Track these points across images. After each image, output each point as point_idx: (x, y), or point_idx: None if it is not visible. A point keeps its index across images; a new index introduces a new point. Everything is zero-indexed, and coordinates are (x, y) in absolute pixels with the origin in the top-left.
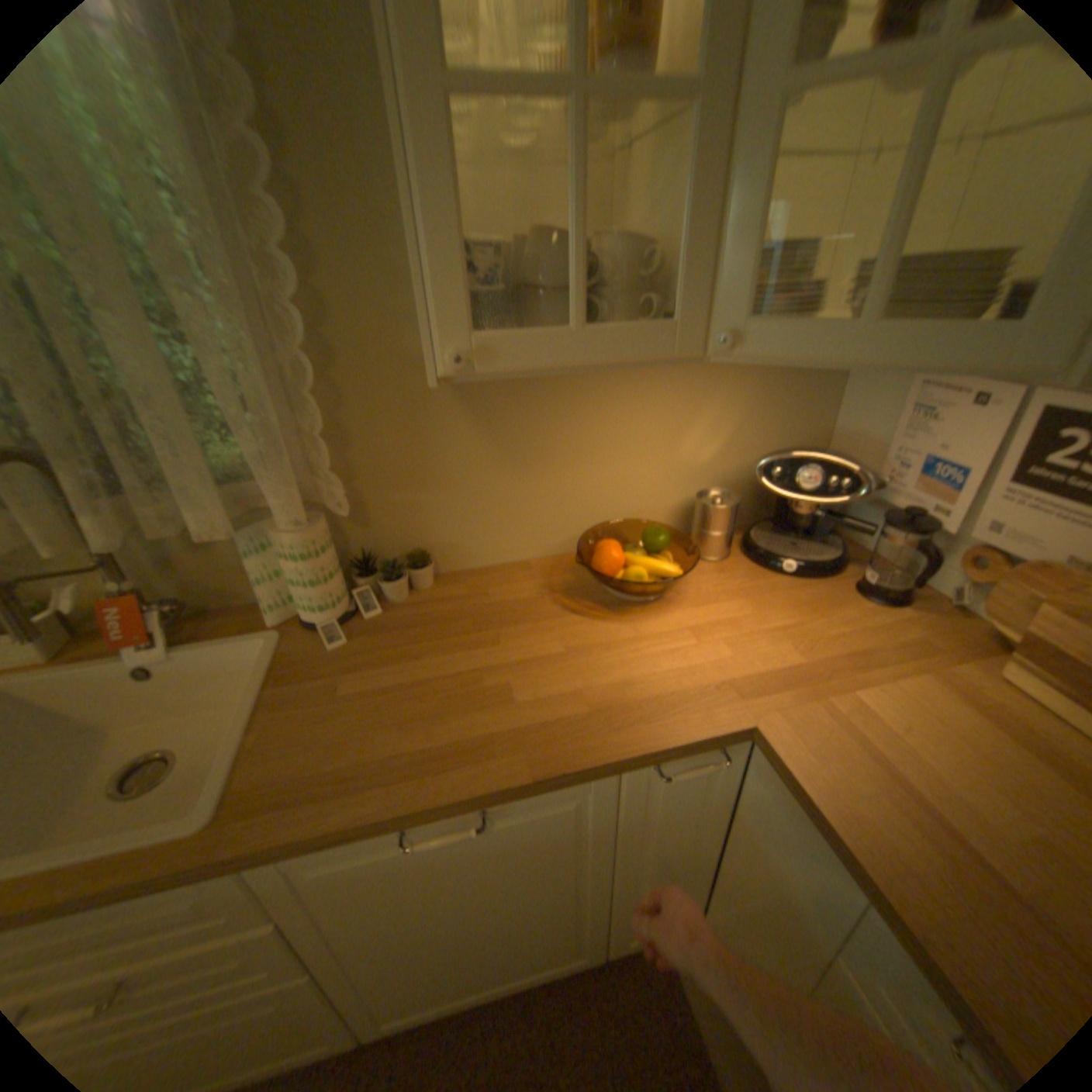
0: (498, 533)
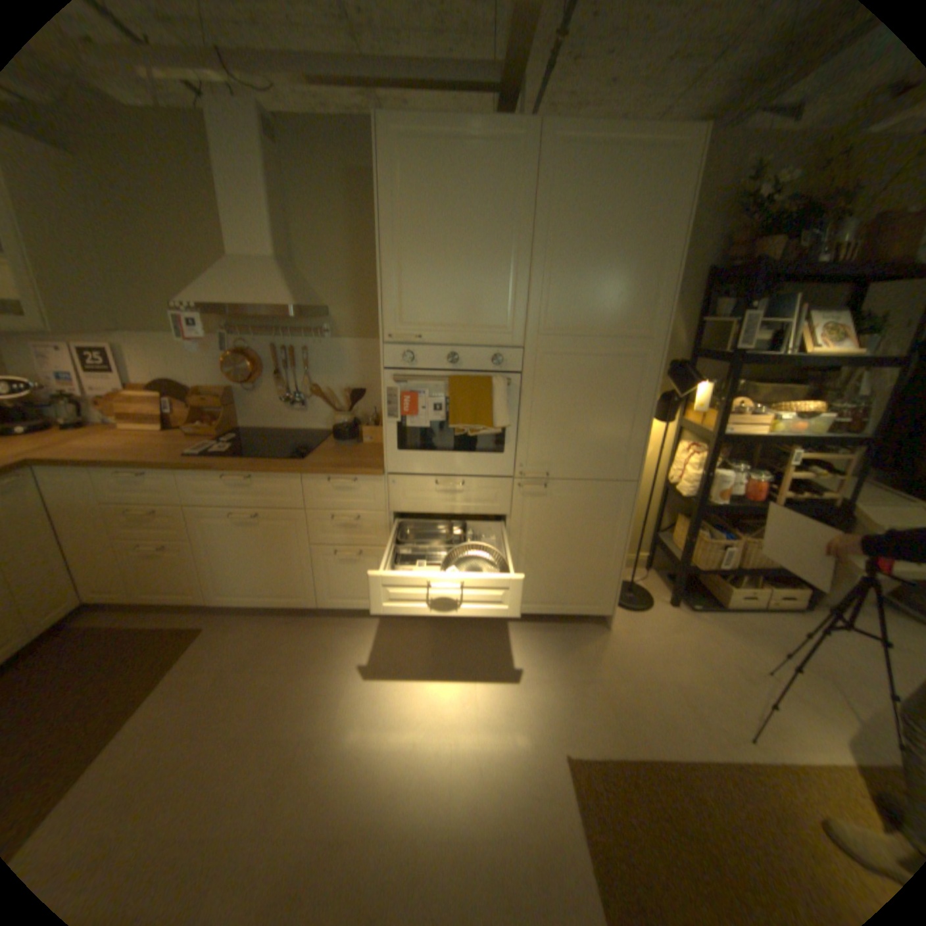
0: None
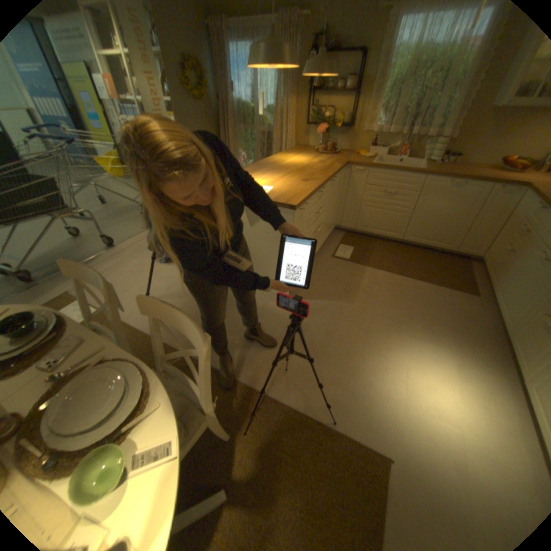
0: (480, 154)
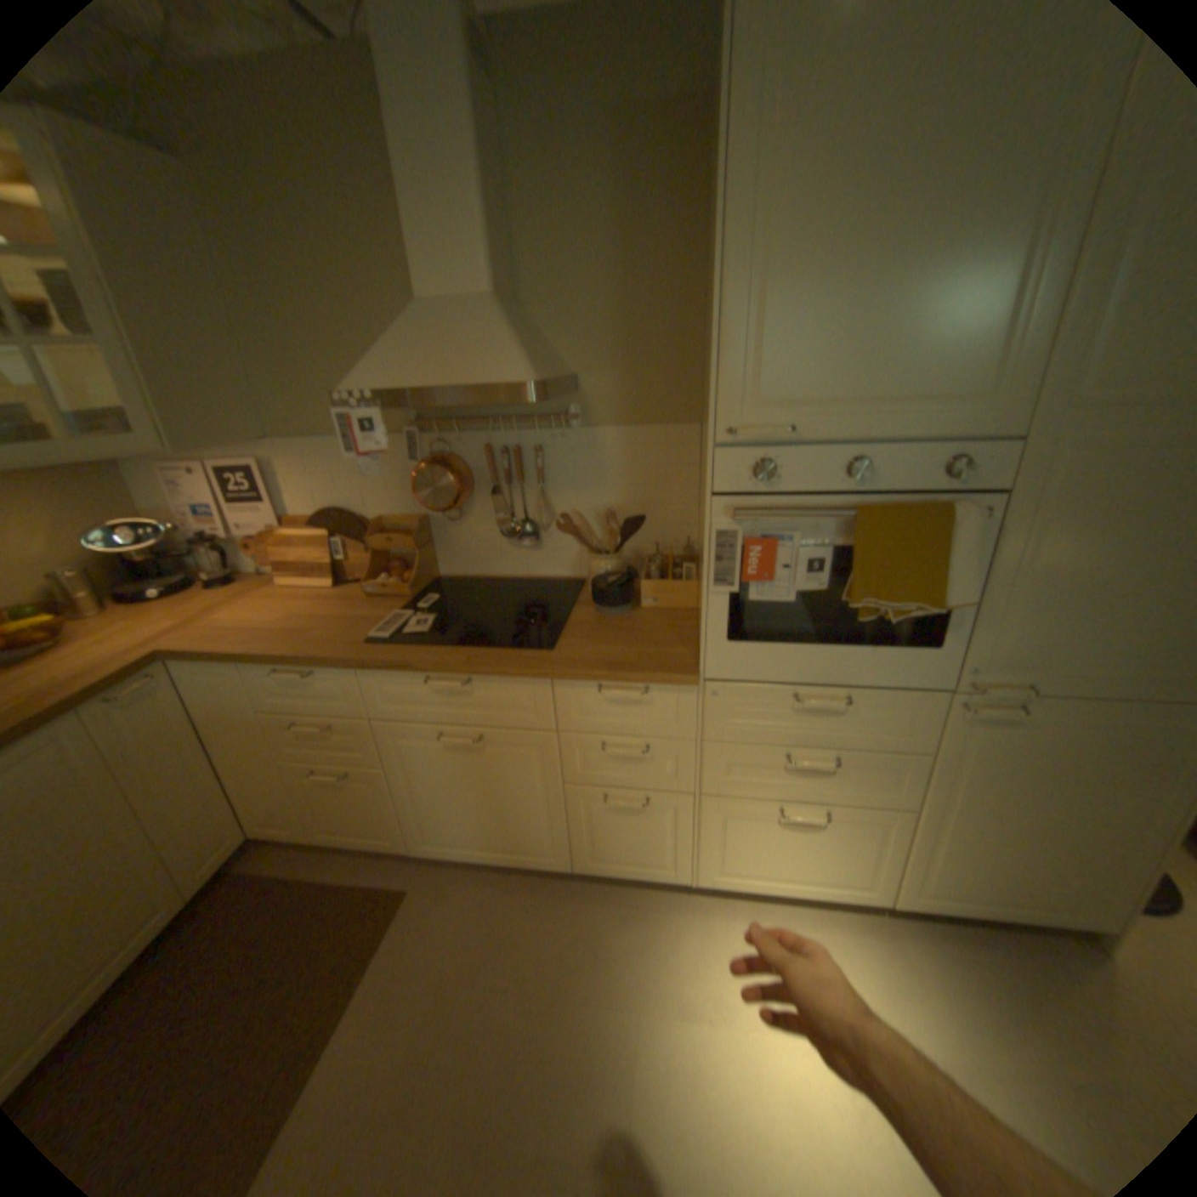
0: None
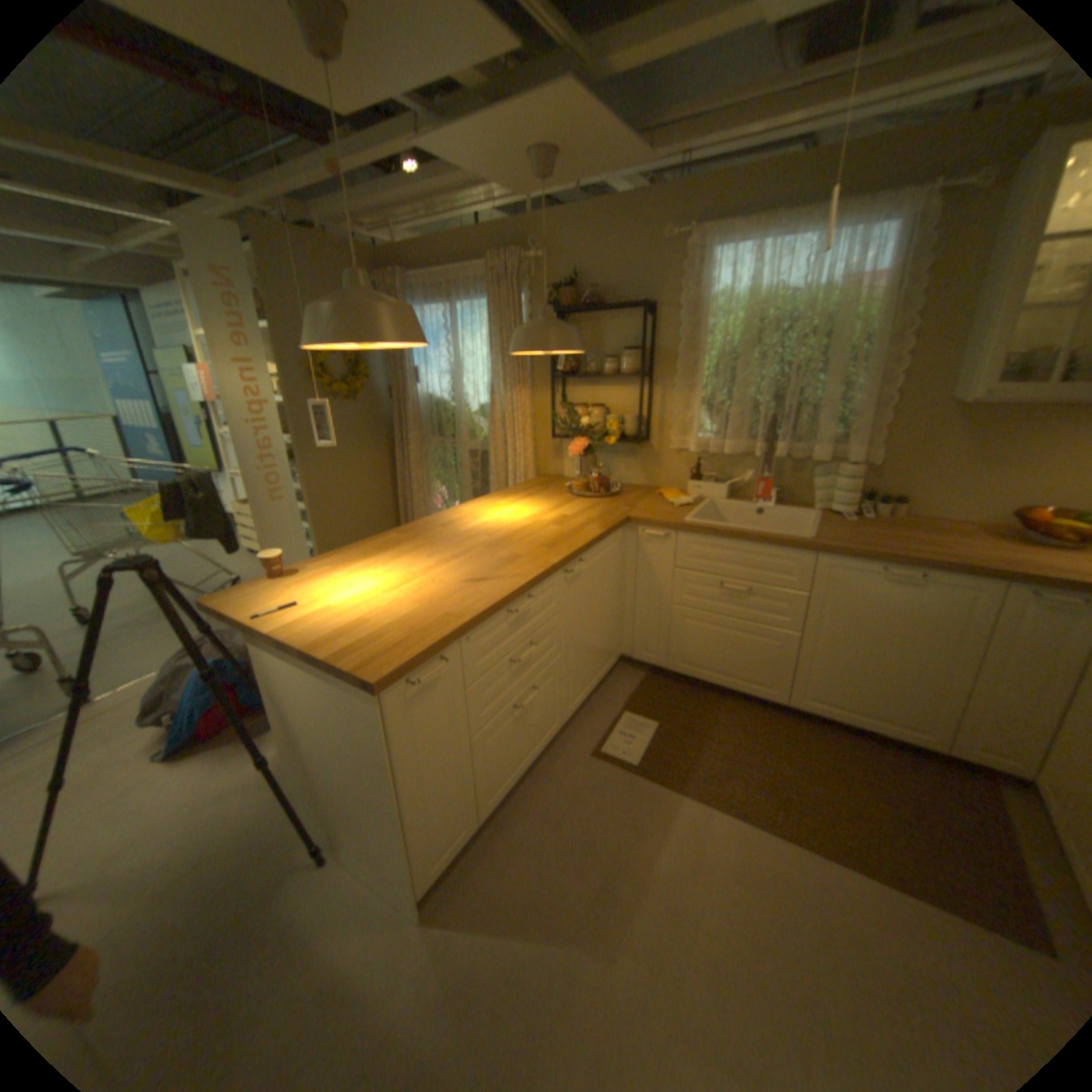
0: (957, 500)
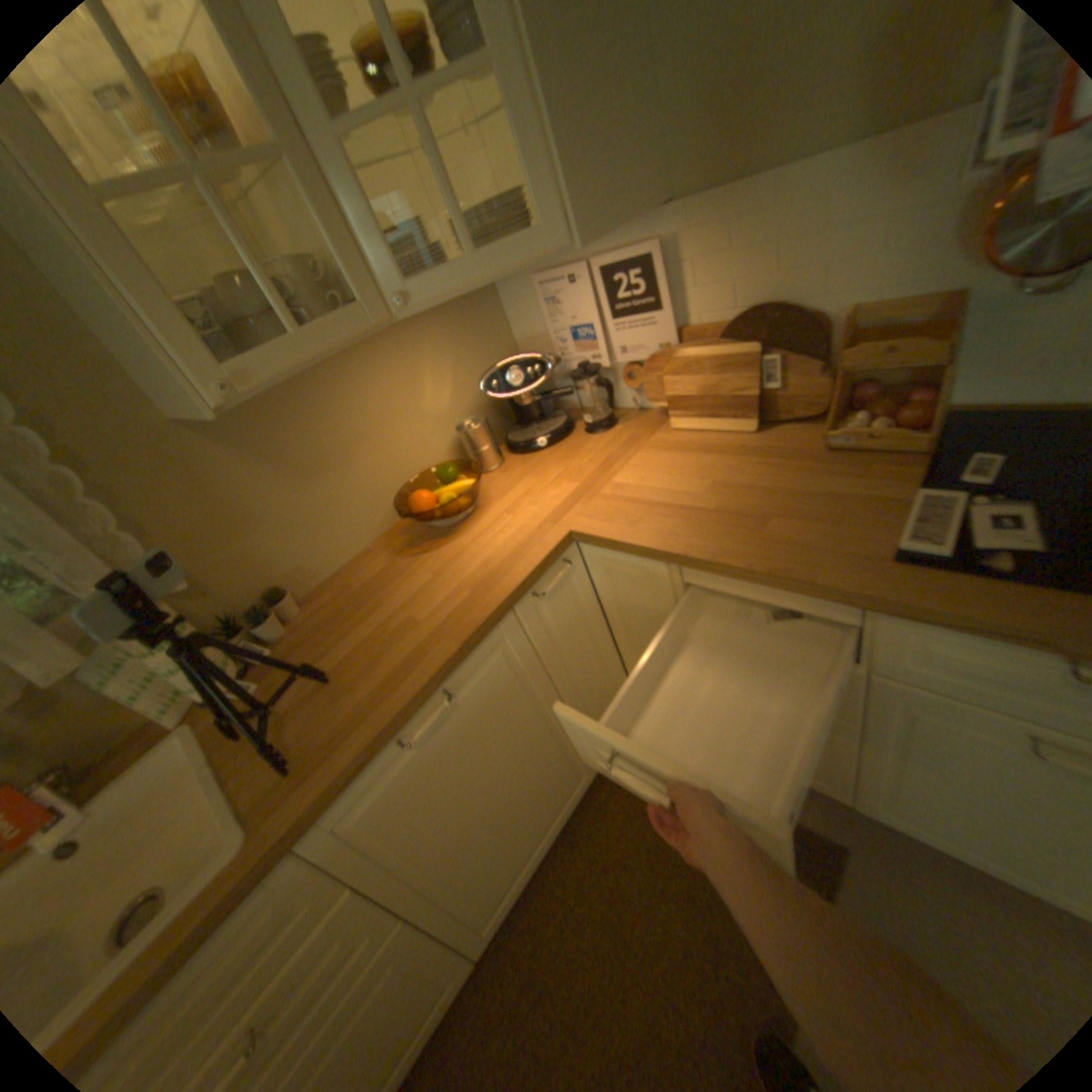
0: (327, 541)
